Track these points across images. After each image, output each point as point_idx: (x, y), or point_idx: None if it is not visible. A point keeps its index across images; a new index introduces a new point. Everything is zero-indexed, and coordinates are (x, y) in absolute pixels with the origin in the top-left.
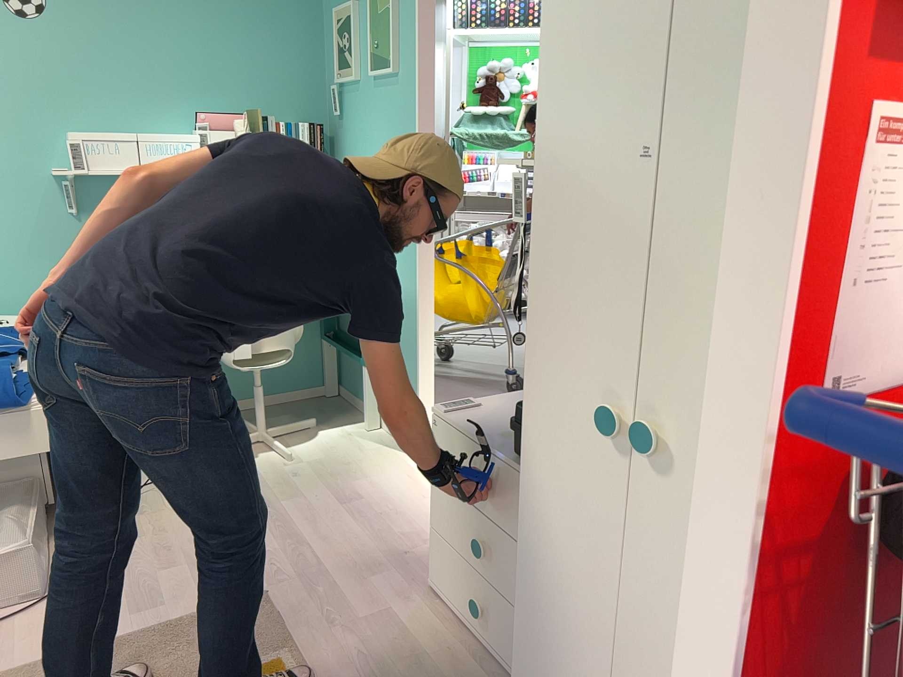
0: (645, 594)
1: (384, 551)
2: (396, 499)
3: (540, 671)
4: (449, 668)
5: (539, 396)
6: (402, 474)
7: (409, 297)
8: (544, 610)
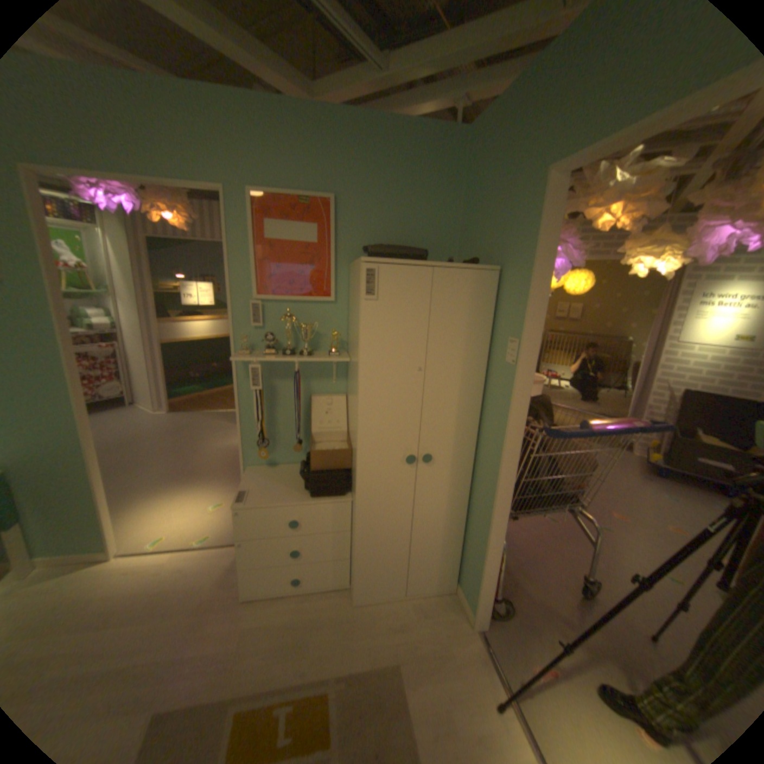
0: (424, 506)
1: (188, 617)
2: (142, 590)
3: (372, 567)
4: (303, 616)
5: (366, 466)
6: (117, 576)
7: (68, 455)
8: (373, 543)
